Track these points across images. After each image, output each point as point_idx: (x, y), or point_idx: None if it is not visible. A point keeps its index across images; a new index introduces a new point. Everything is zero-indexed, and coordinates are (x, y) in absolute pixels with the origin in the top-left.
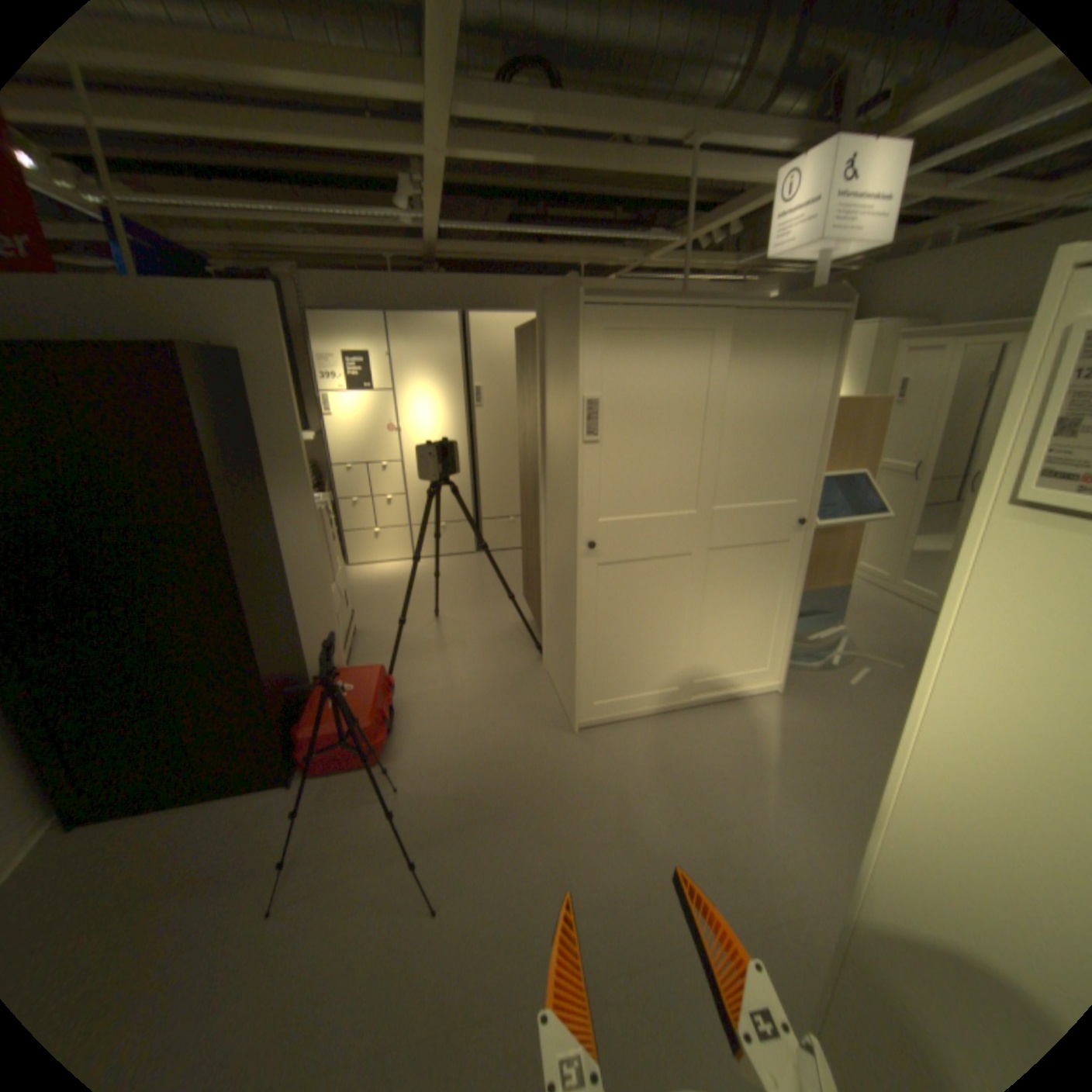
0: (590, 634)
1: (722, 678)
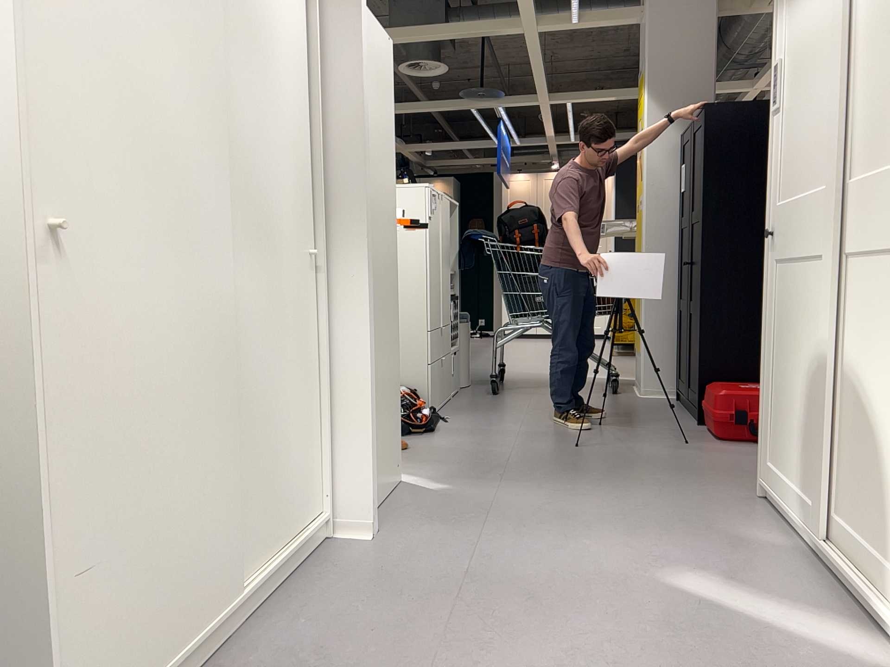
0: (765, 354)
1: (855, 538)
